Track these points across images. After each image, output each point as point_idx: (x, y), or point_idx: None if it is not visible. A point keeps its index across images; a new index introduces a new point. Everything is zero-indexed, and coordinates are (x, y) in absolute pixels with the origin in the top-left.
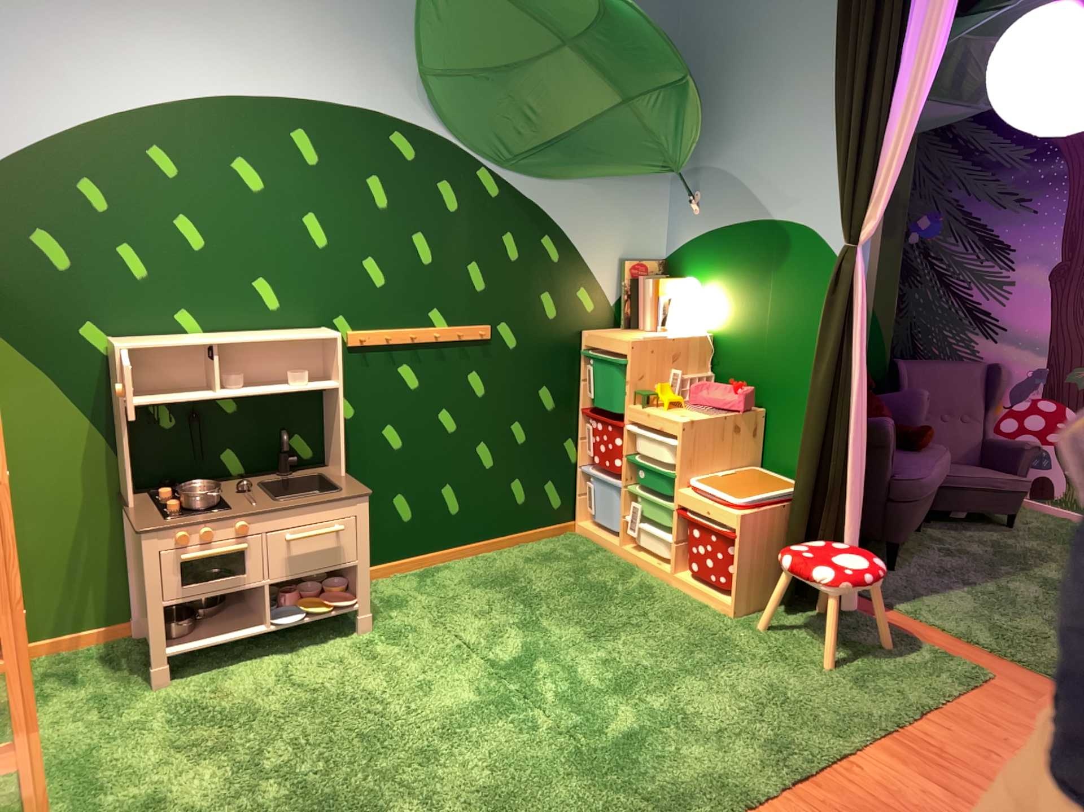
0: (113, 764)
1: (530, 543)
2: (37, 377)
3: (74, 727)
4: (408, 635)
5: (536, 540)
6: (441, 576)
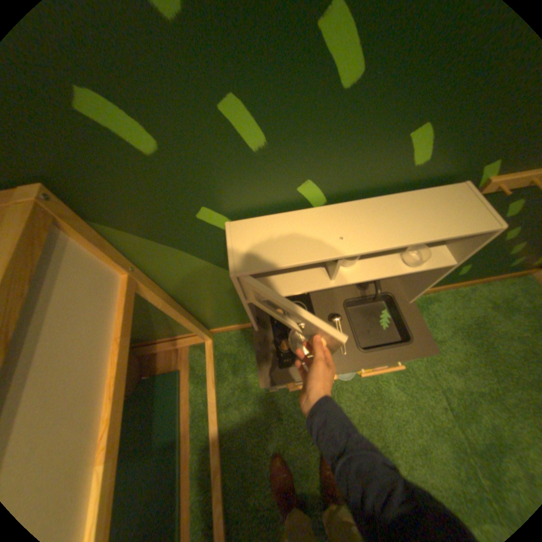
0: (252, 464)
1: (496, 282)
2: (171, 252)
3: (235, 415)
4: (411, 380)
5: (501, 280)
6: (432, 309)
